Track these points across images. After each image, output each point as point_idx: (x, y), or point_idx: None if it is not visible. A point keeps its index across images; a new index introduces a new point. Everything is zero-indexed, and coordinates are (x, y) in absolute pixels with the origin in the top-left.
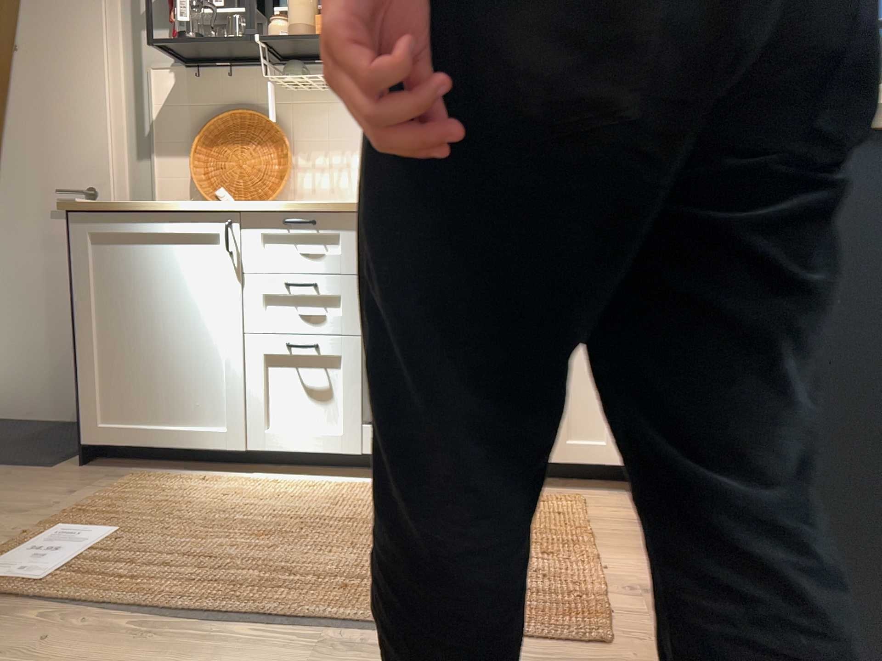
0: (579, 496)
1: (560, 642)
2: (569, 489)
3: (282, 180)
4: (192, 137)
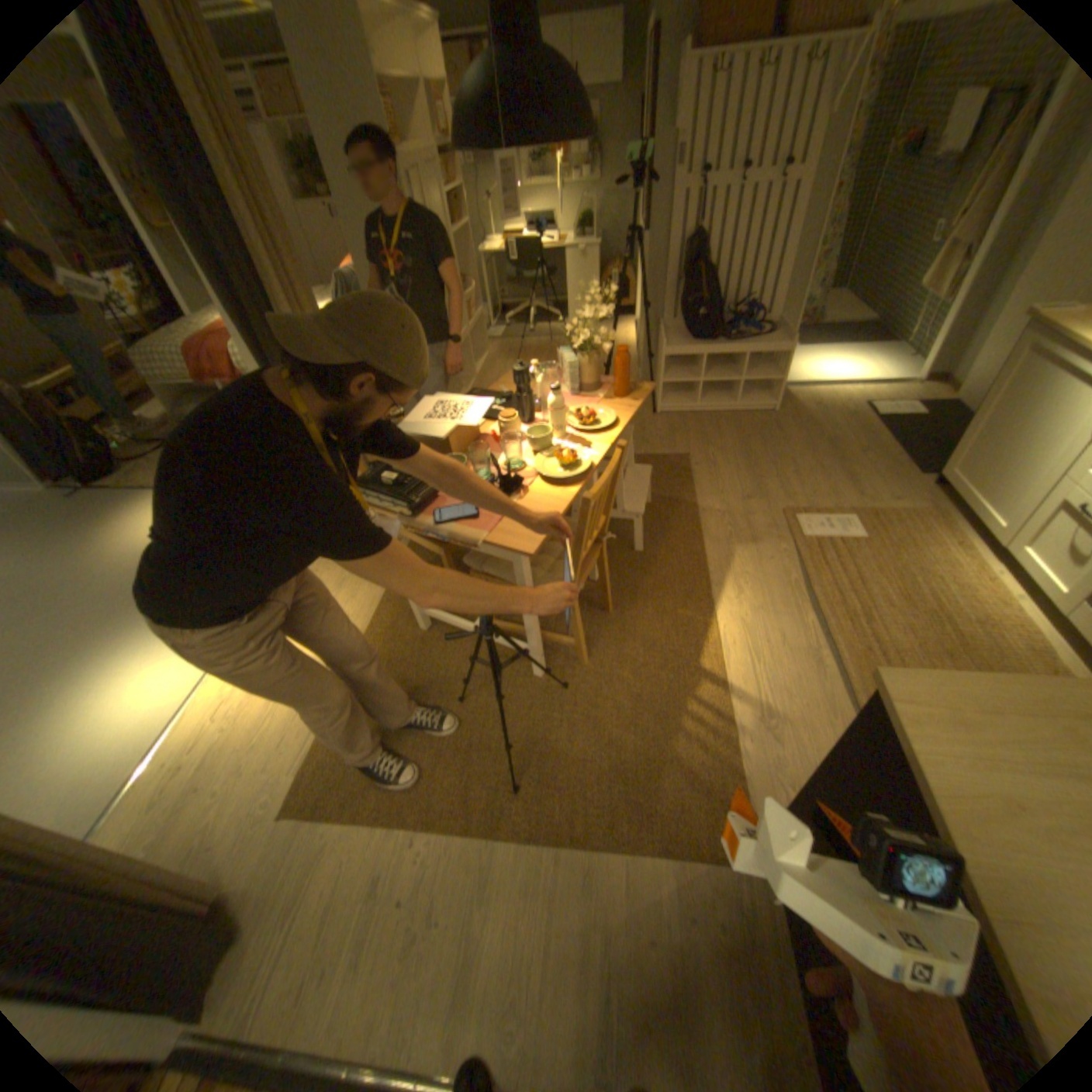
0: None
1: None
2: None
3: None
4: None
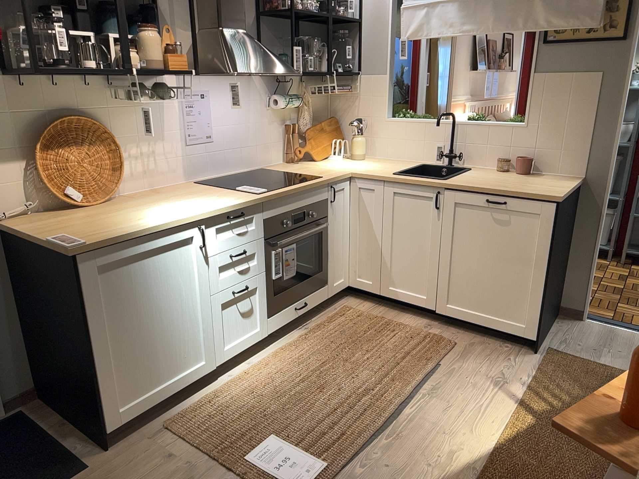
0: (342, 307)
1: (450, 350)
2: (332, 306)
3: (116, 172)
4: (20, 143)
